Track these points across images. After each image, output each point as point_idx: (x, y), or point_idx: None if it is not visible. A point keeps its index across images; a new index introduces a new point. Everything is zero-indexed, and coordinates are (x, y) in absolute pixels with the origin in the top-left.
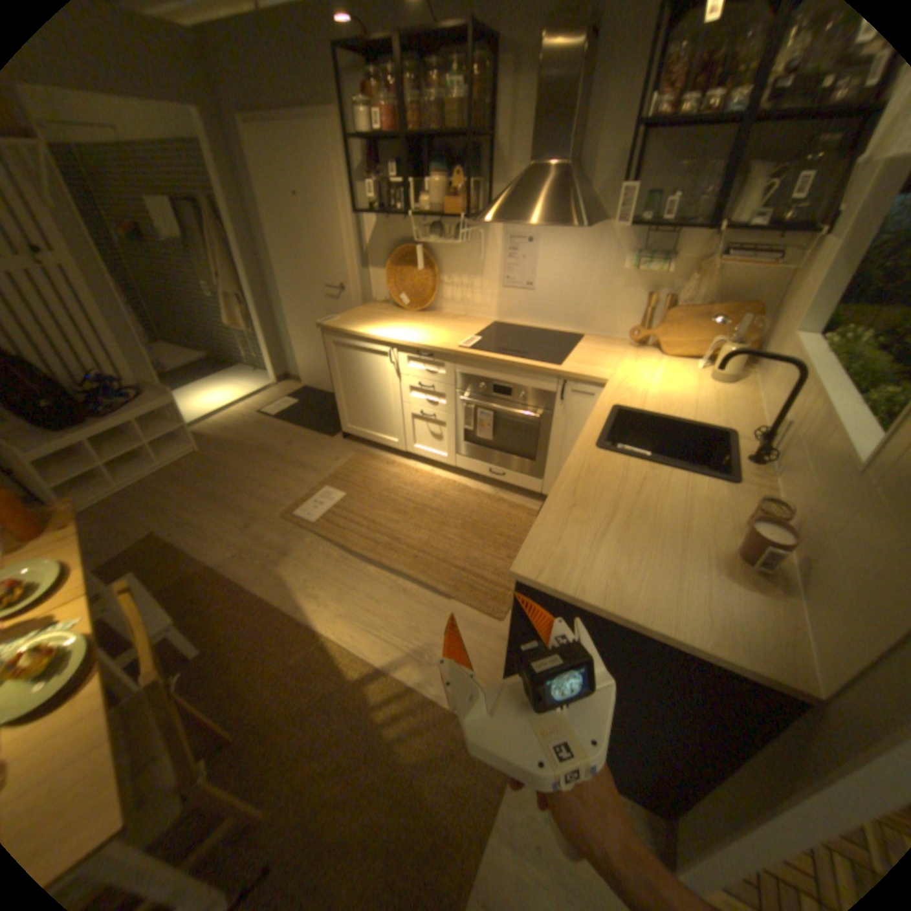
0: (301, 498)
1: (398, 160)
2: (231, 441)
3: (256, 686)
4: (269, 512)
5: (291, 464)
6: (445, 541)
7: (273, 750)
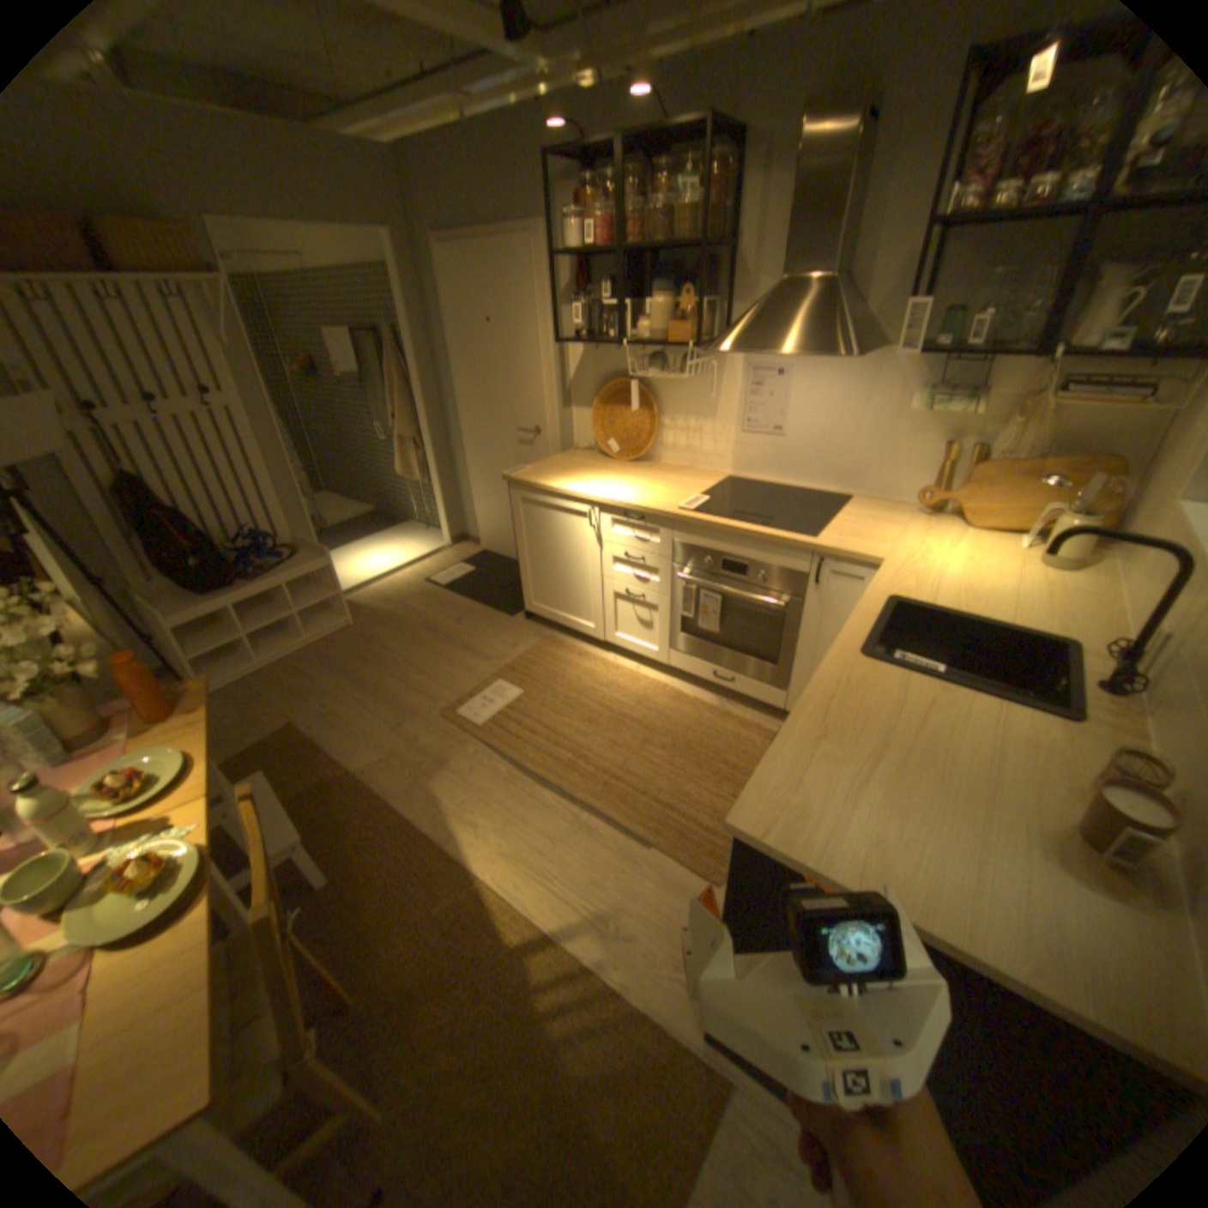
0: (467, 693)
1: (613, 279)
2: (391, 616)
3: (391, 938)
4: (427, 708)
5: (459, 649)
6: (648, 766)
7: (403, 1028)
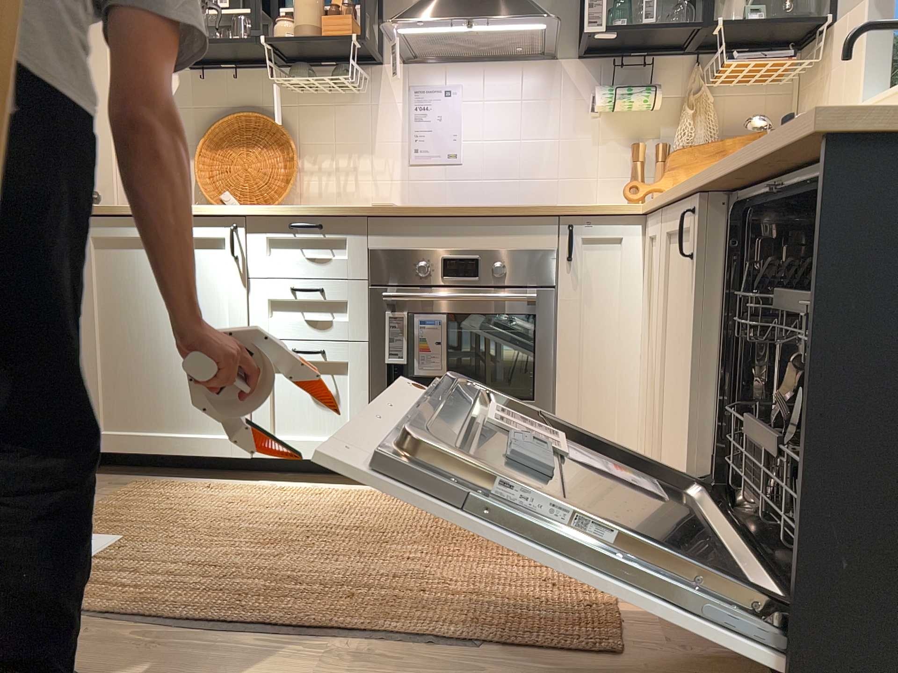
0: None
1: None
2: None
3: None
4: None
5: None
6: (410, 568)
7: None
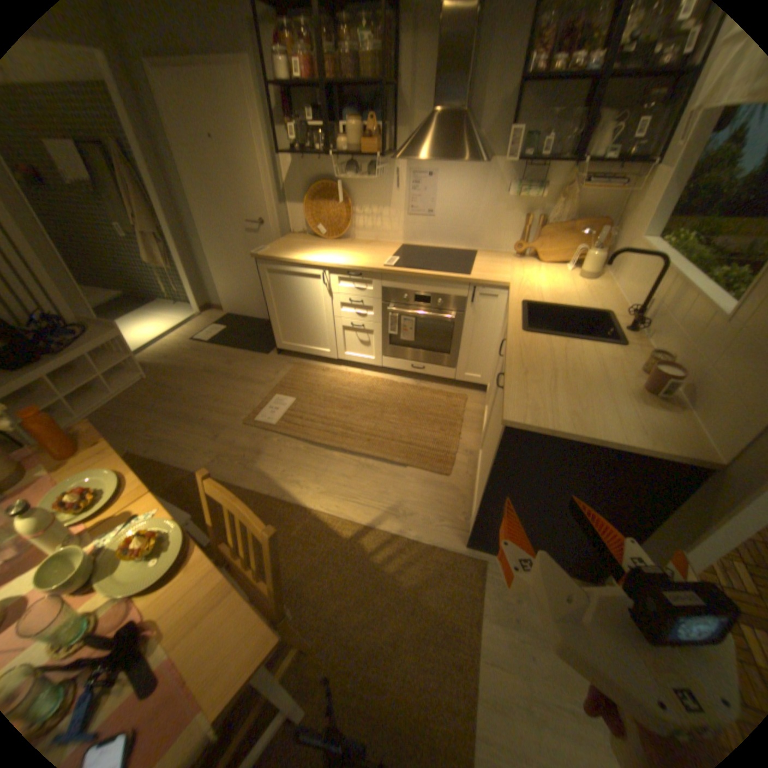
0: (256, 406)
1: (310, 105)
2: (174, 367)
3: None
4: (232, 421)
5: (238, 380)
6: (389, 424)
7: (301, 598)
